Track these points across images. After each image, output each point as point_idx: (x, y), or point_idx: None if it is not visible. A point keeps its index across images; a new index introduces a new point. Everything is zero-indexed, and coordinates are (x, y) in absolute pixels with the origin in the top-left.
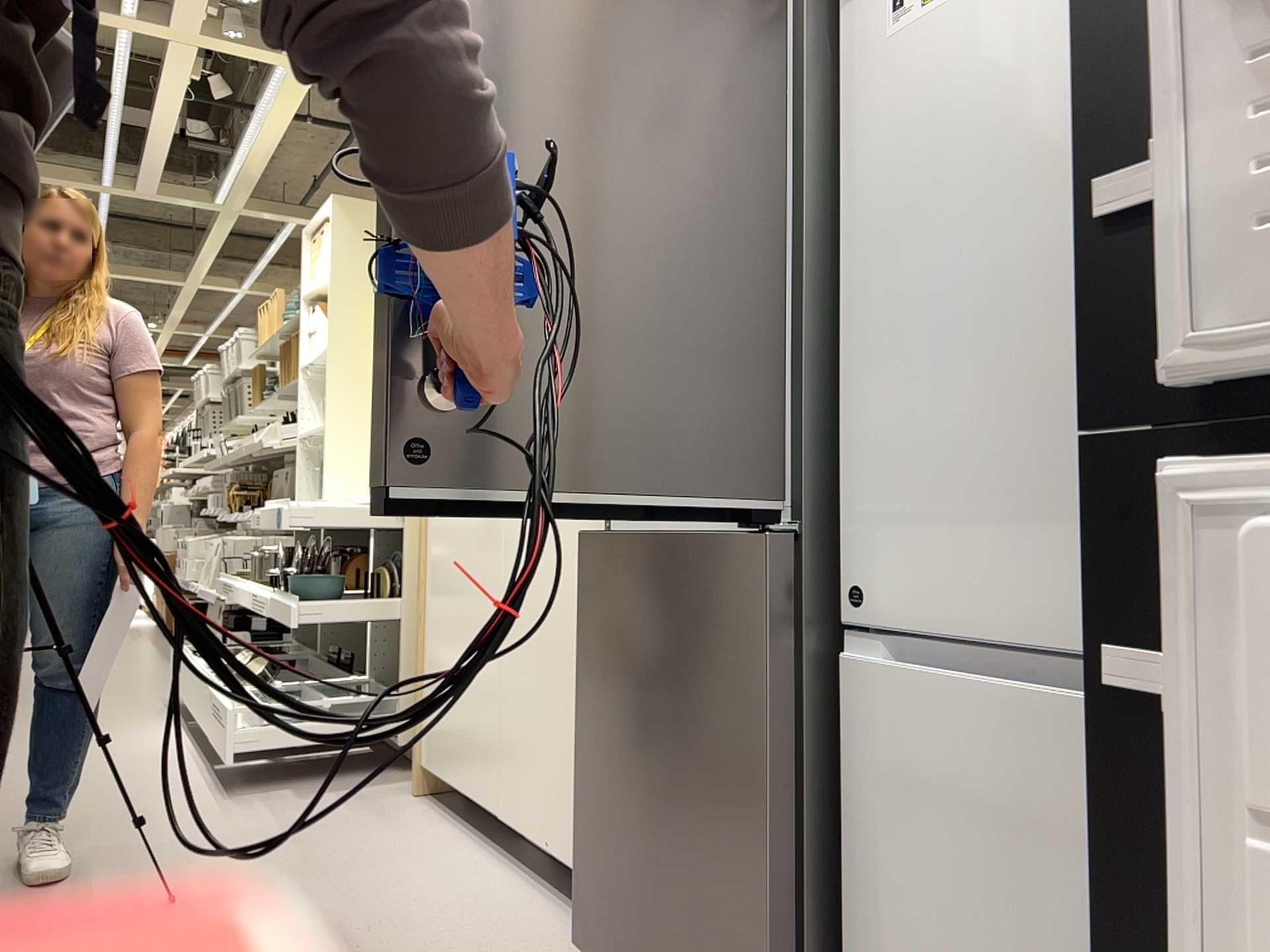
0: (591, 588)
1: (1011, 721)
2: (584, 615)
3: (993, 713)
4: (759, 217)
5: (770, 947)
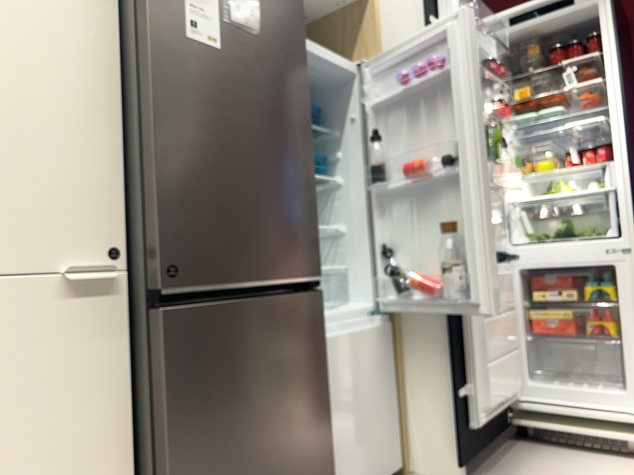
0: (184, 349)
1: (358, 339)
2: (173, 374)
3: (352, 339)
4: (309, 150)
5: (326, 471)
